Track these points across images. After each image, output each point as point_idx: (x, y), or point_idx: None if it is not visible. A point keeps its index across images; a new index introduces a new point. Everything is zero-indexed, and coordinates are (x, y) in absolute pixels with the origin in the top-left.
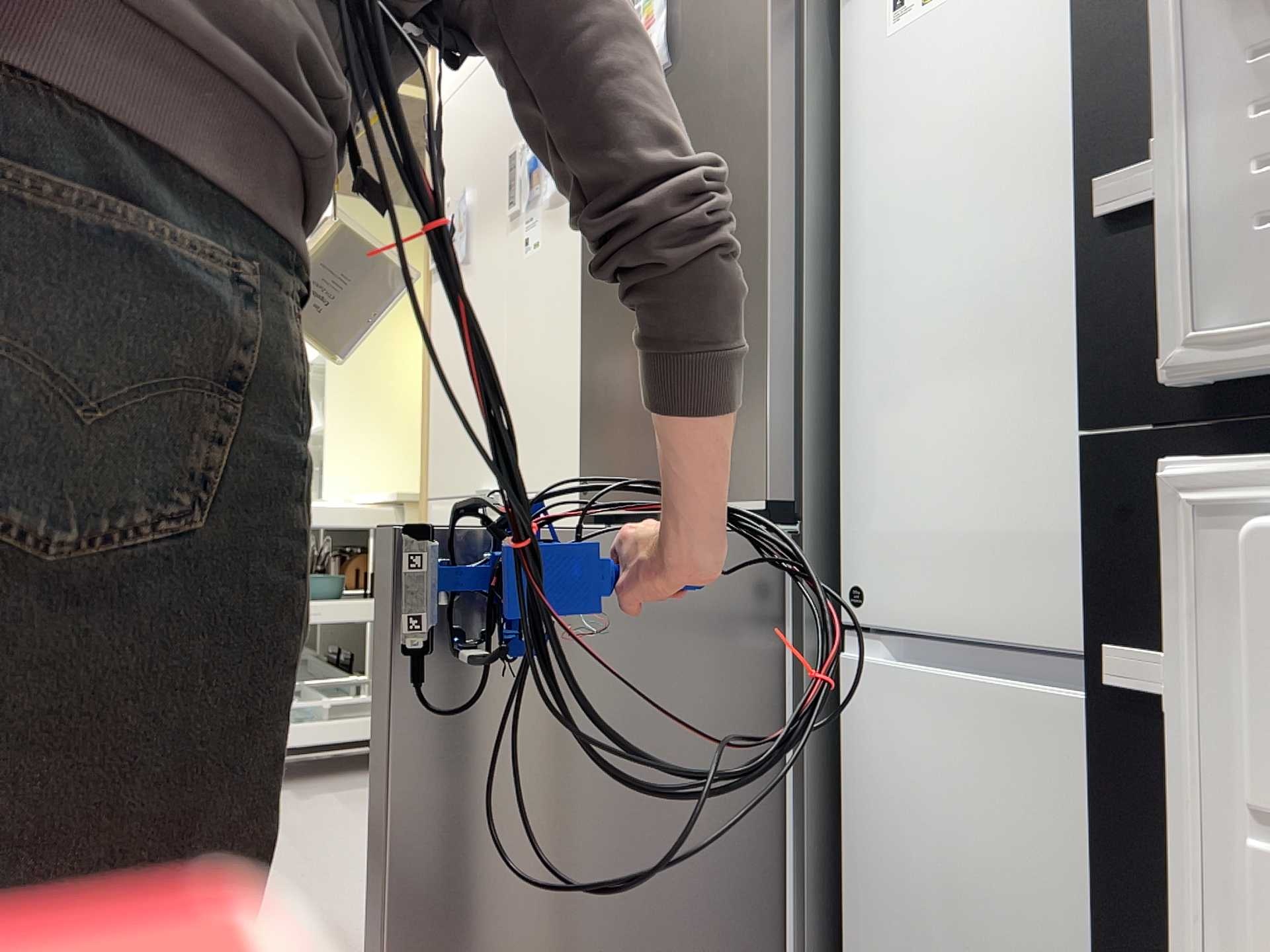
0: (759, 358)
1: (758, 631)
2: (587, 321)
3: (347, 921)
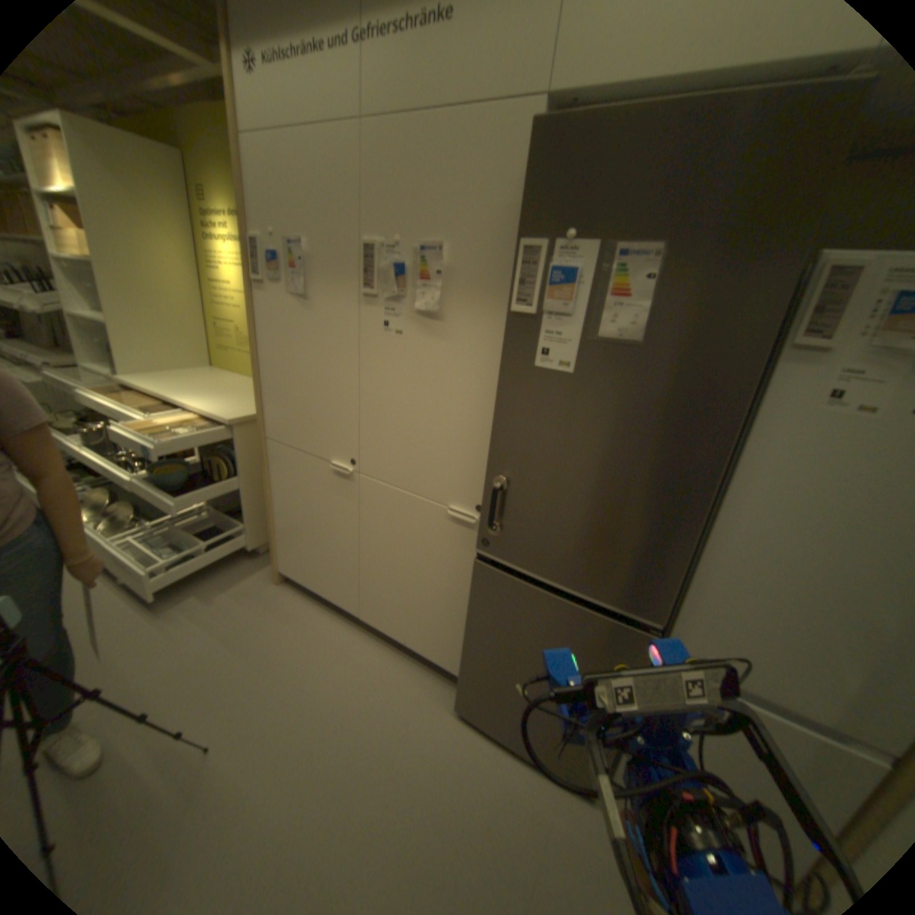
0: (675, 560)
1: (634, 666)
2: (497, 451)
3: (320, 719)
